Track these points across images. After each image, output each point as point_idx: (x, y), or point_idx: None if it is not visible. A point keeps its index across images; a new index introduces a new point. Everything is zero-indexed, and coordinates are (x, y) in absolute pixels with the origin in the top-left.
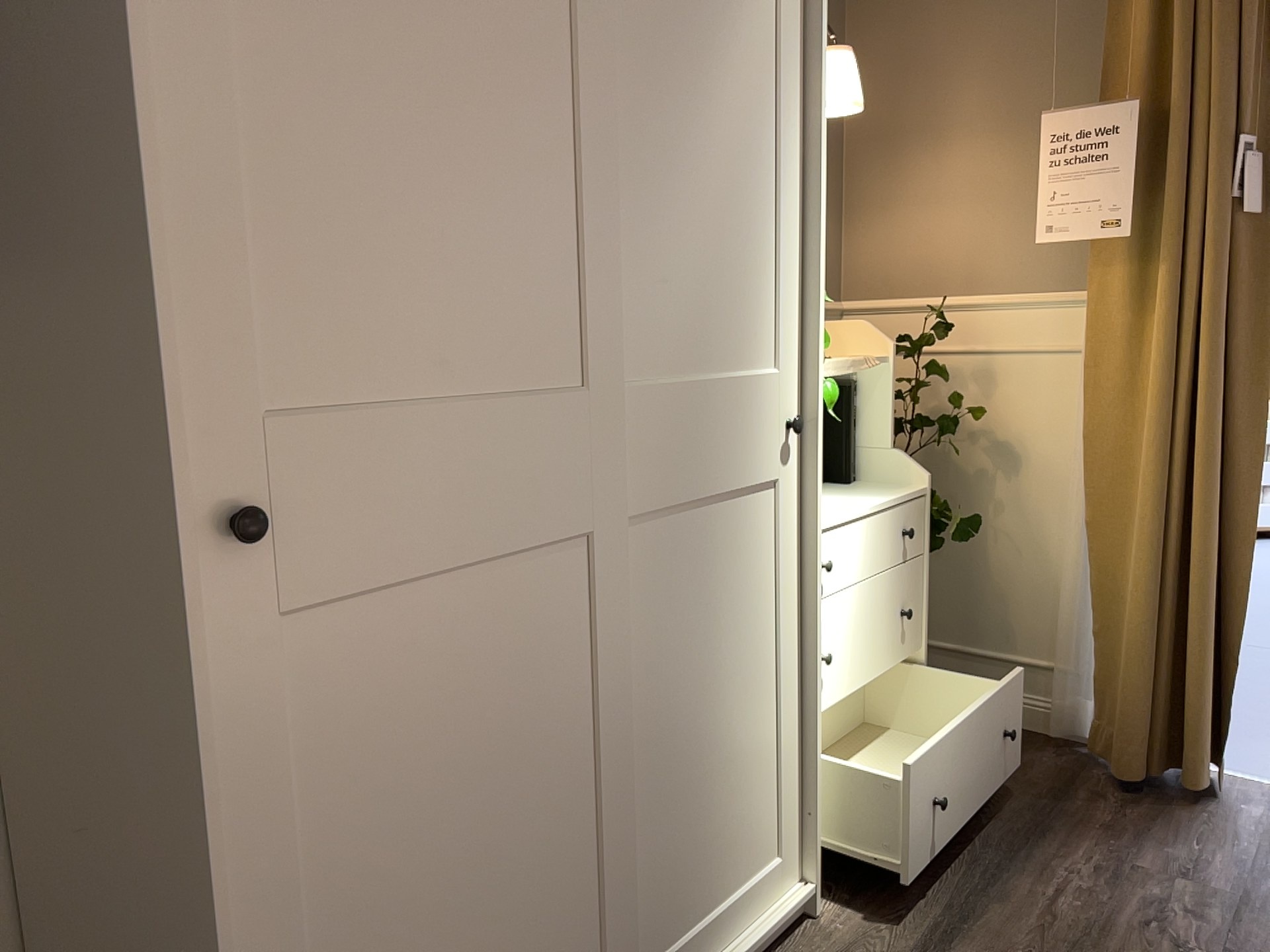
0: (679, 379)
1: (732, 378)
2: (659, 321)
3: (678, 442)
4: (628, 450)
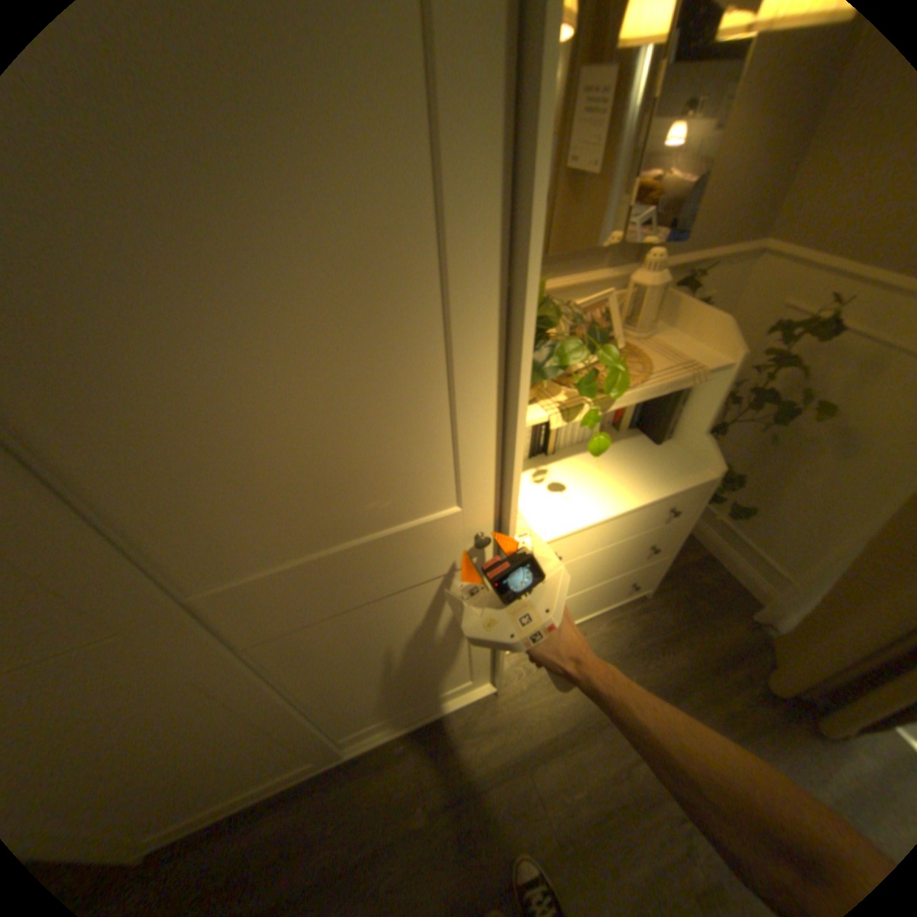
0: (288, 561)
1: (386, 531)
2: (230, 534)
3: (302, 597)
4: (216, 631)
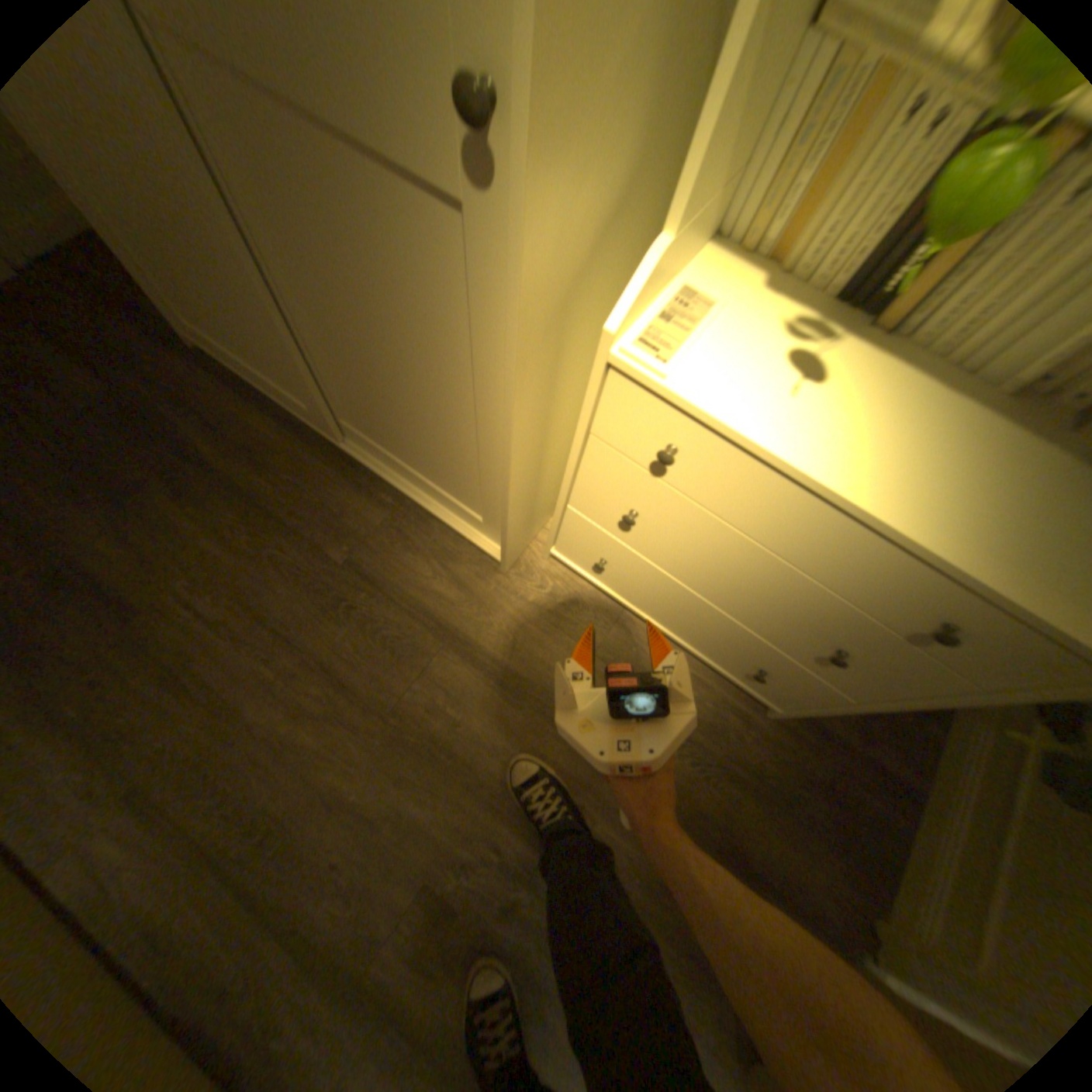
0: None
1: None
2: None
3: None
4: None
